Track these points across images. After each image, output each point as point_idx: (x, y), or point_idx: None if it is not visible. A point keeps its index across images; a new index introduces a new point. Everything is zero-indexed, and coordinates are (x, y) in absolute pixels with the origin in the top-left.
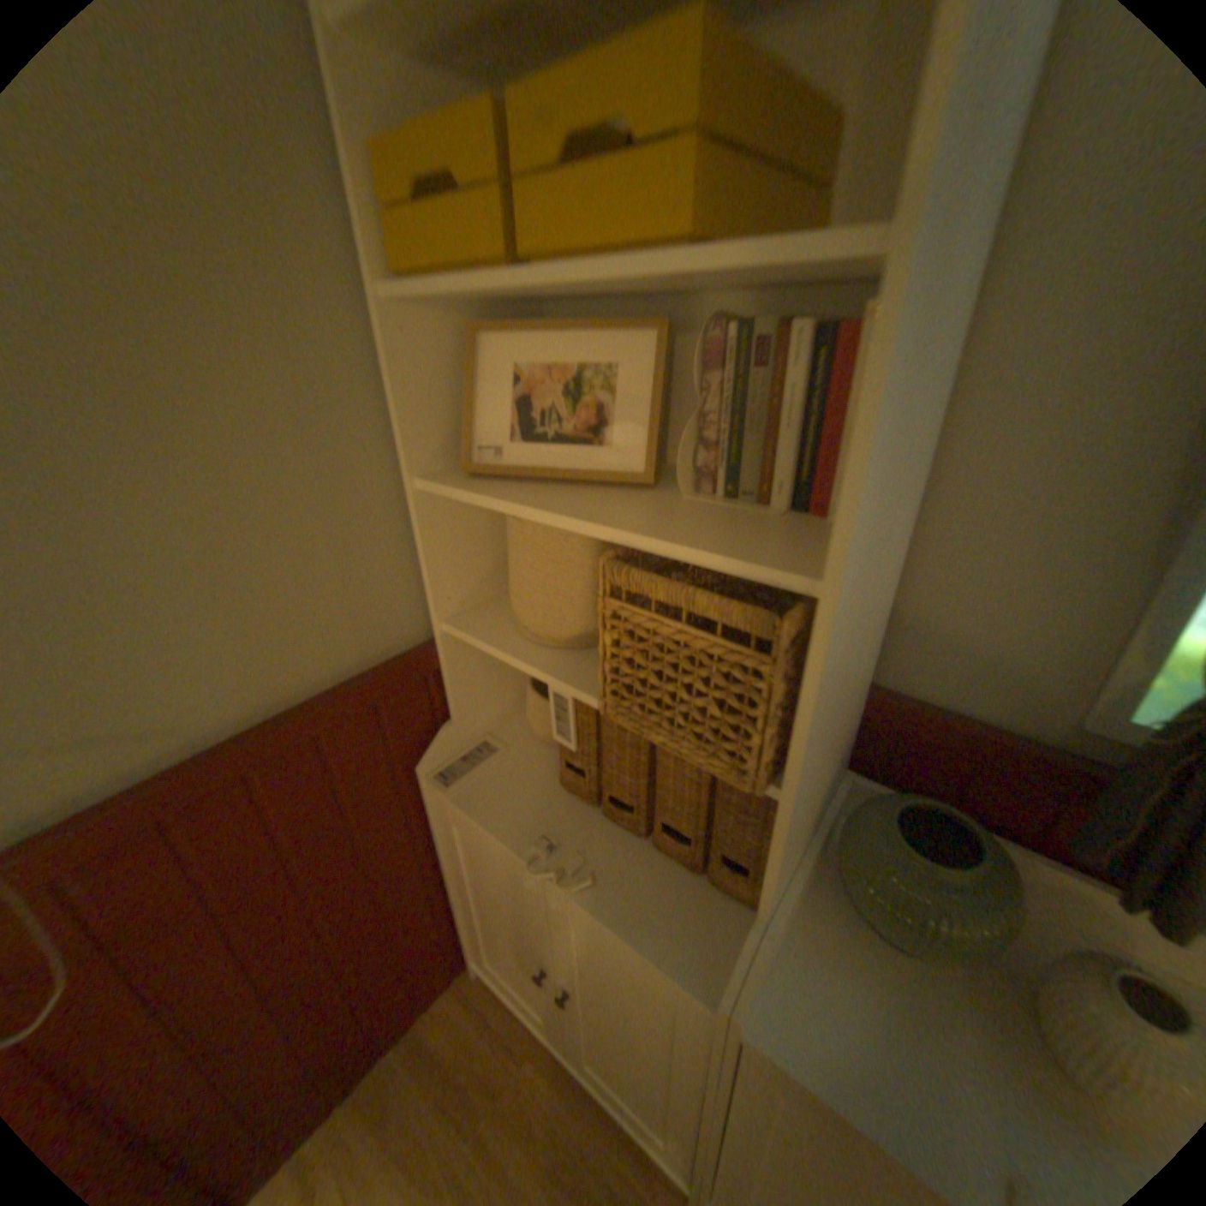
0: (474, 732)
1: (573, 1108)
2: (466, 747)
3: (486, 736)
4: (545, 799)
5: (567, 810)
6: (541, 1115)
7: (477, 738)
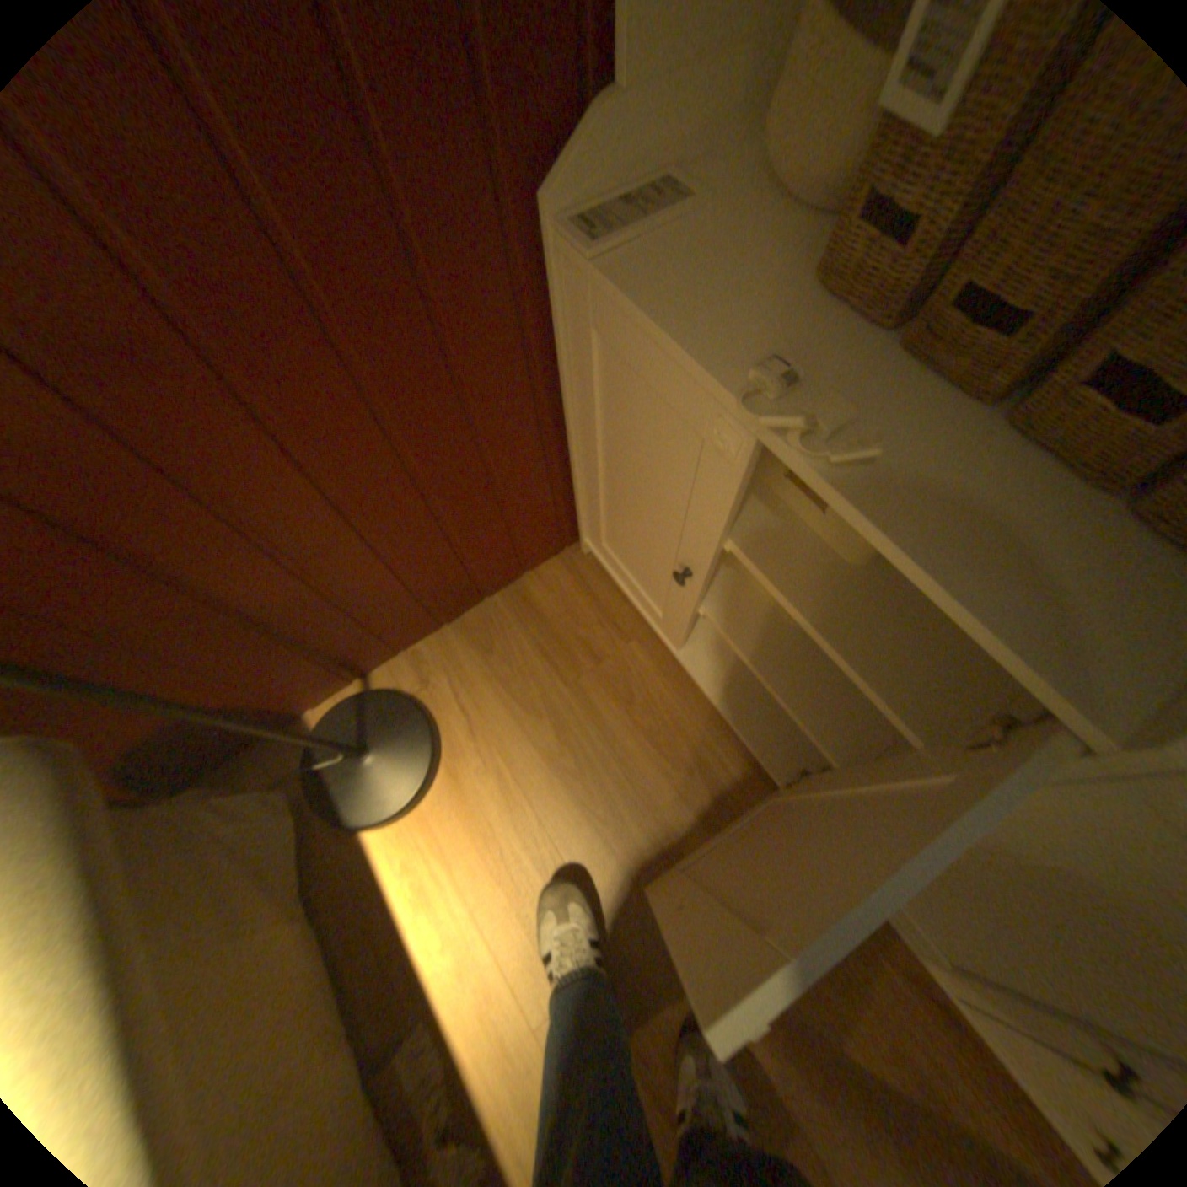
0: (656, 139)
1: (677, 691)
2: (637, 173)
3: (676, 164)
4: (785, 293)
5: (827, 320)
6: (644, 687)
7: (659, 162)
